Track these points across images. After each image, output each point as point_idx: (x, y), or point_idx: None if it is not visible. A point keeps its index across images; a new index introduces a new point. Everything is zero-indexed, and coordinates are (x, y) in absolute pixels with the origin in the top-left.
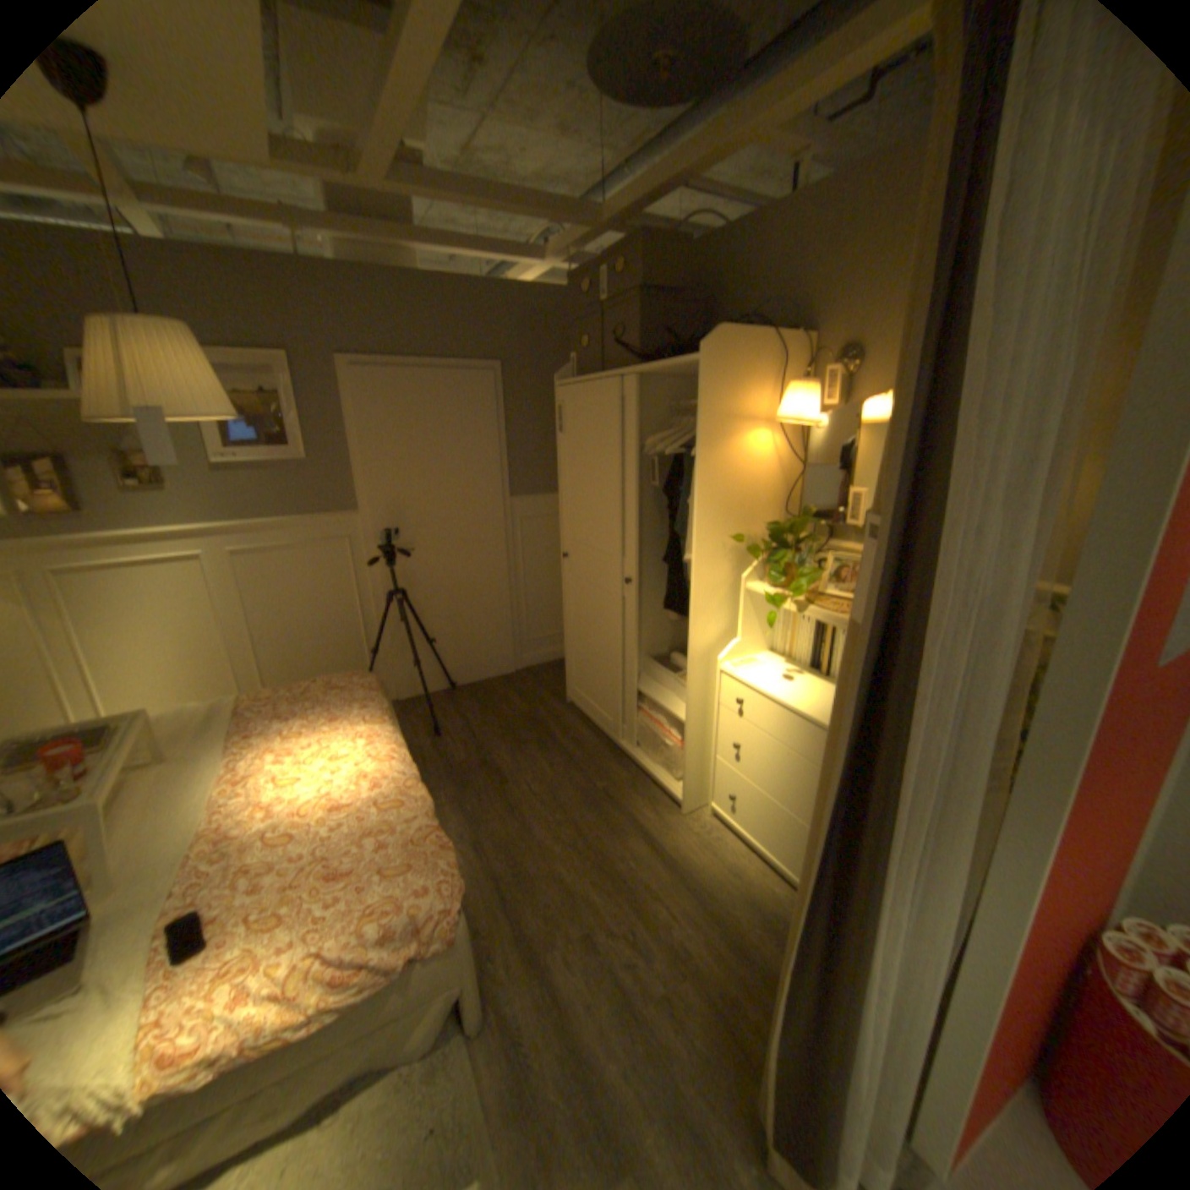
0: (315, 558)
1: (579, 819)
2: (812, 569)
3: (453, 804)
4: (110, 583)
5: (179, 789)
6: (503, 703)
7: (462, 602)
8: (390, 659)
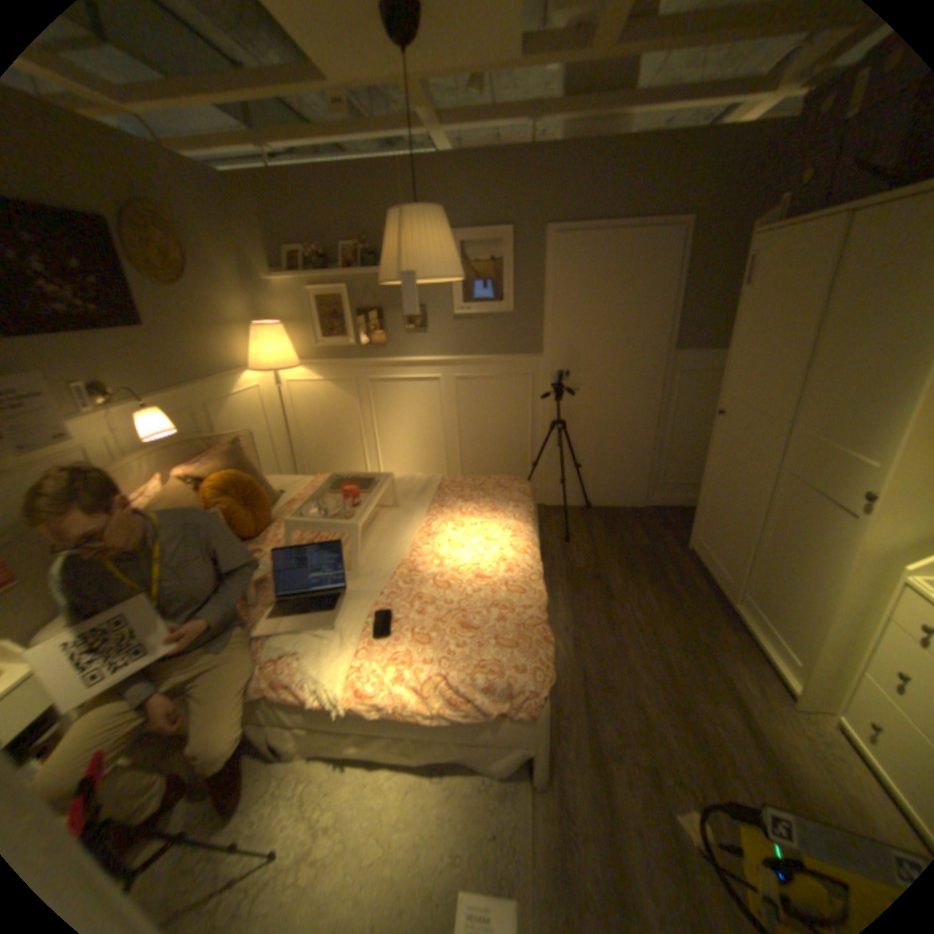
0: (505, 388)
1: (673, 661)
2: None
3: (565, 600)
4: (392, 390)
5: (399, 528)
6: (626, 532)
7: (608, 439)
8: (543, 473)
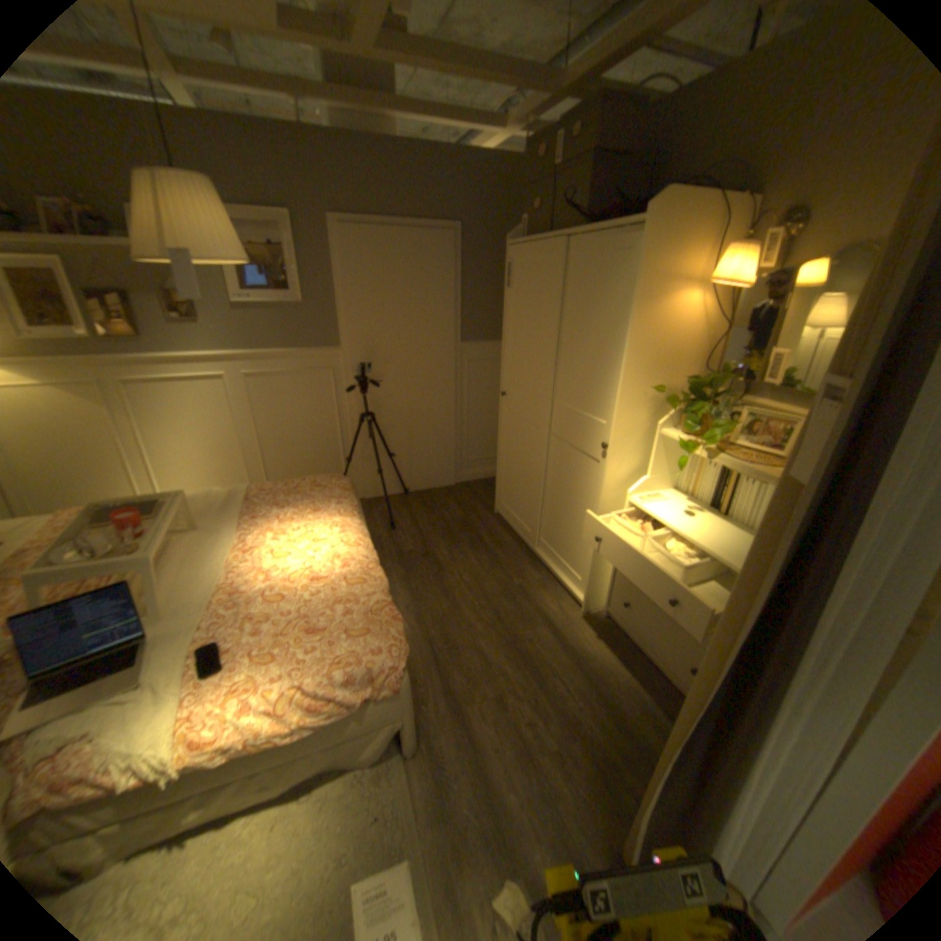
0: (306, 383)
1: (498, 606)
2: (727, 421)
3: (401, 583)
4: (158, 393)
5: (205, 552)
6: (443, 508)
7: (416, 426)
8: (359, 467)
